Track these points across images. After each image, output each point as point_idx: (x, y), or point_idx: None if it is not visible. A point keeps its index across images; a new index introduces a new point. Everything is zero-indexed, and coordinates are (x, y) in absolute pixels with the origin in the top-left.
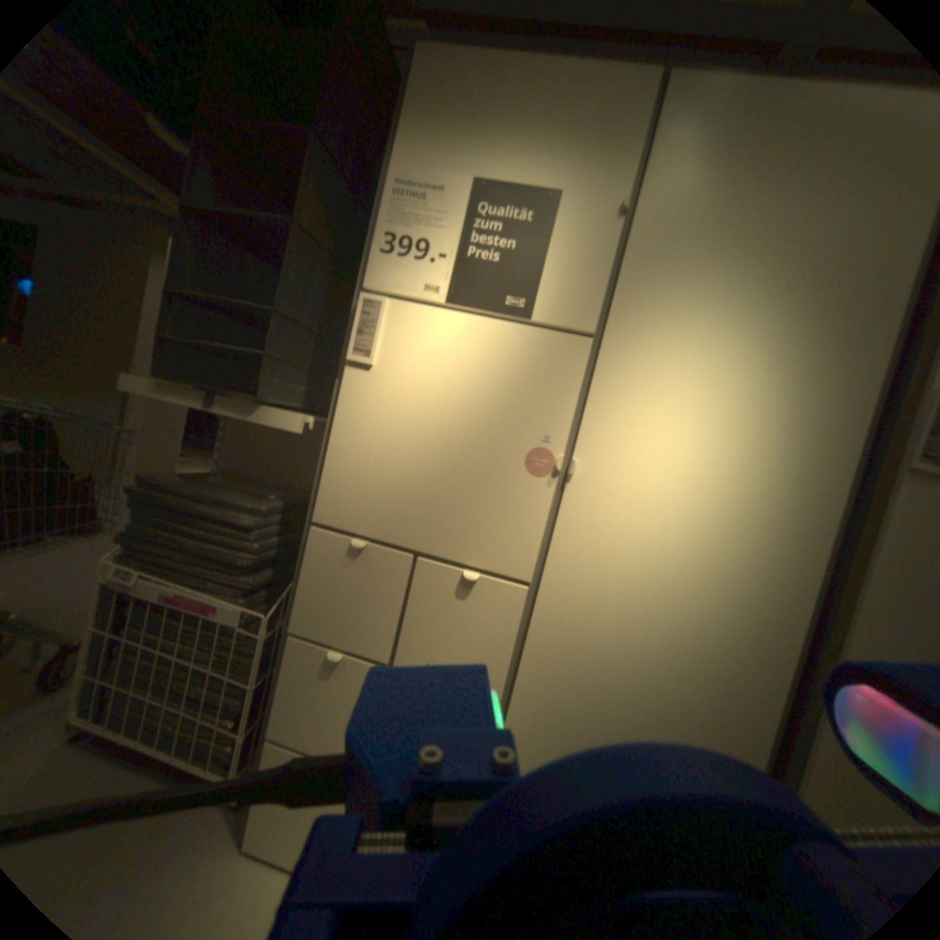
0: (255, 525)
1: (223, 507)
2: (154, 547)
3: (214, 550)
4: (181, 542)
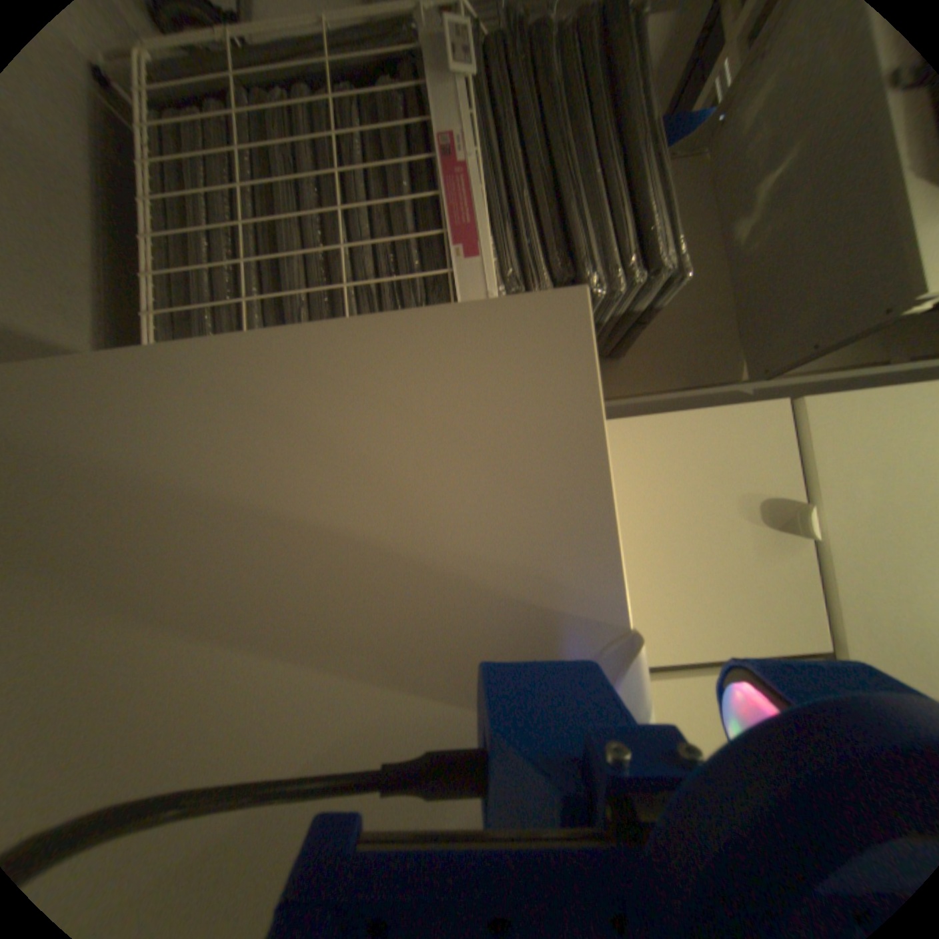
0: (657, 279)
1: (651, 204)
2: (524, 99)
3: (578, 217)
4: (562, 147)
